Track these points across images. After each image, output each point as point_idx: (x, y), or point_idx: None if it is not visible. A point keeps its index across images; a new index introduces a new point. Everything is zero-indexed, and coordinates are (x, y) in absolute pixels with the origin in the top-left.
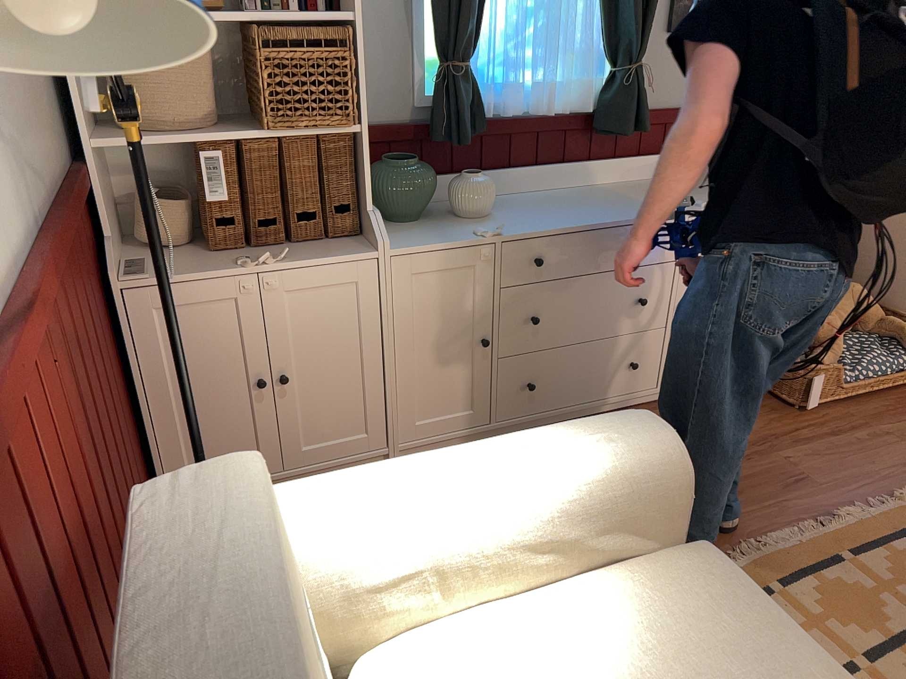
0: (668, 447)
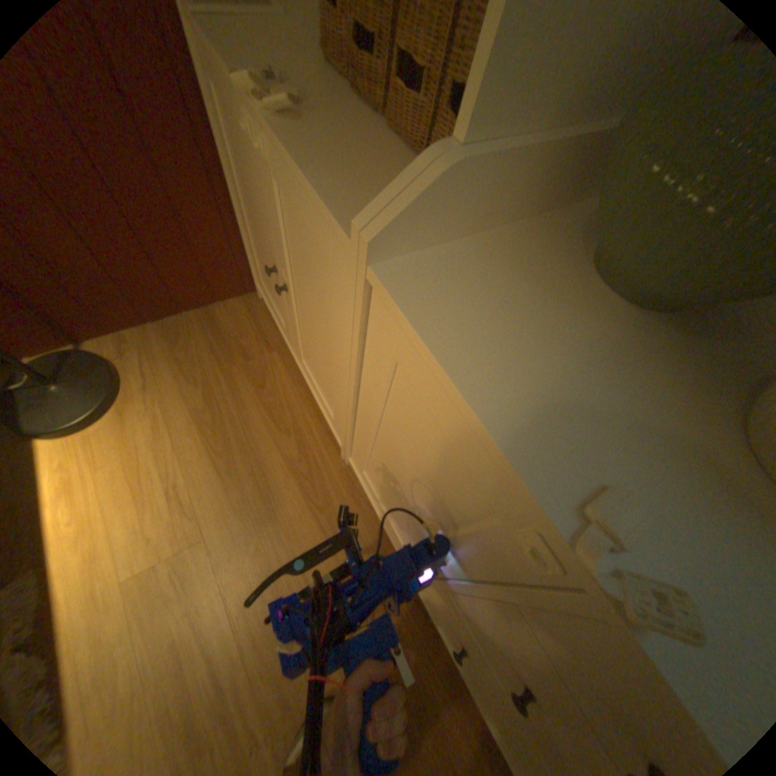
0: None
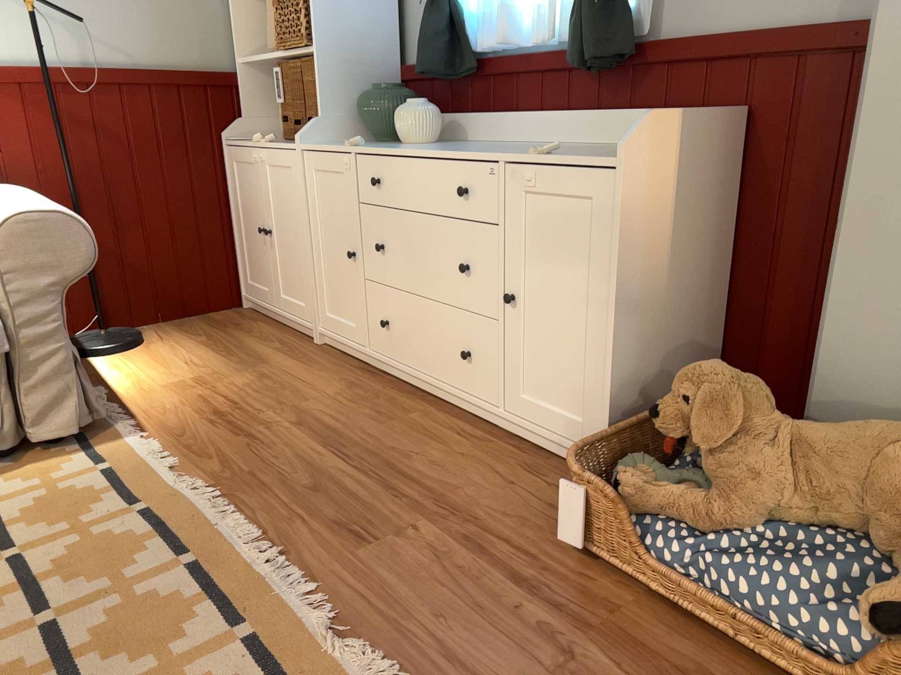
0: (11, 217)
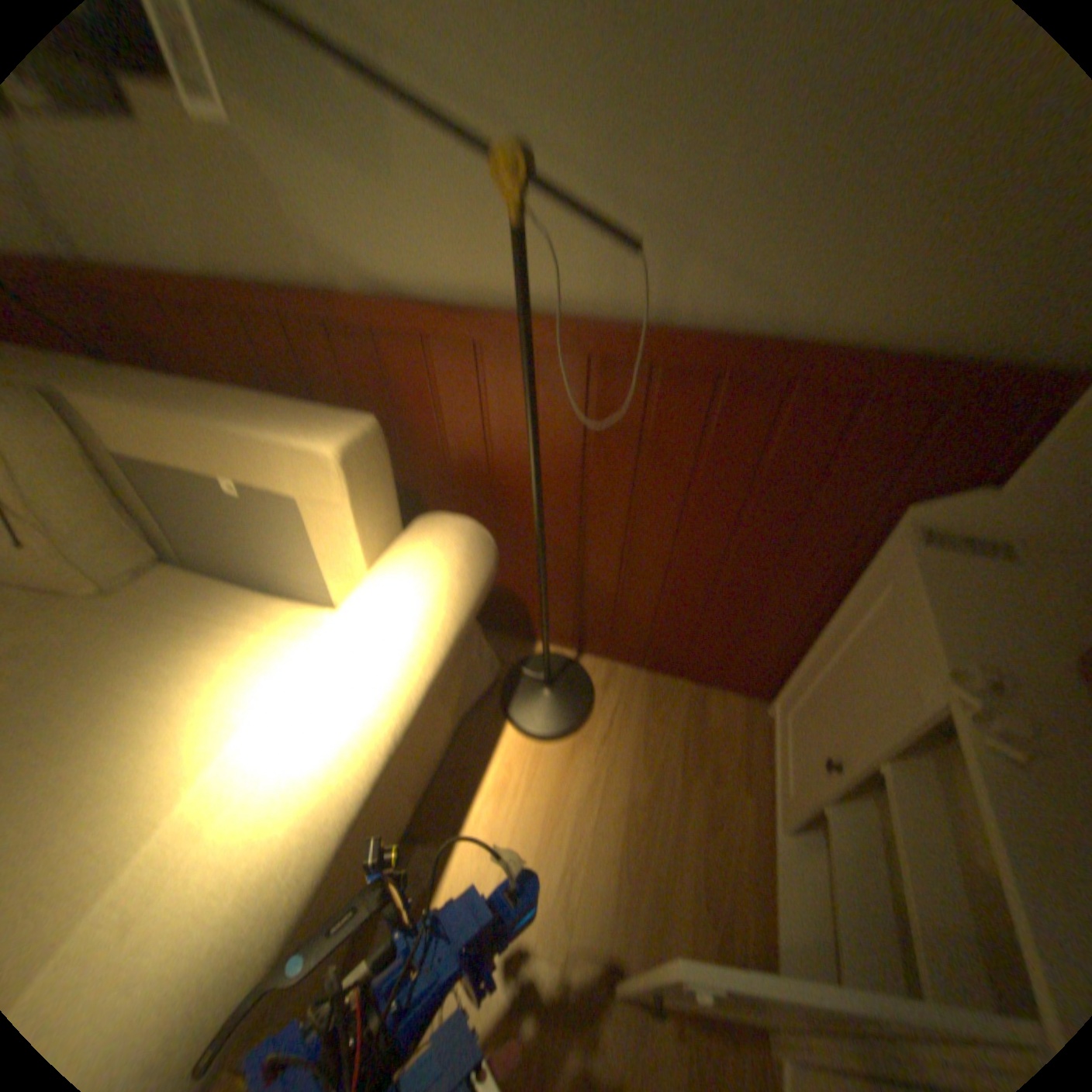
0: None
